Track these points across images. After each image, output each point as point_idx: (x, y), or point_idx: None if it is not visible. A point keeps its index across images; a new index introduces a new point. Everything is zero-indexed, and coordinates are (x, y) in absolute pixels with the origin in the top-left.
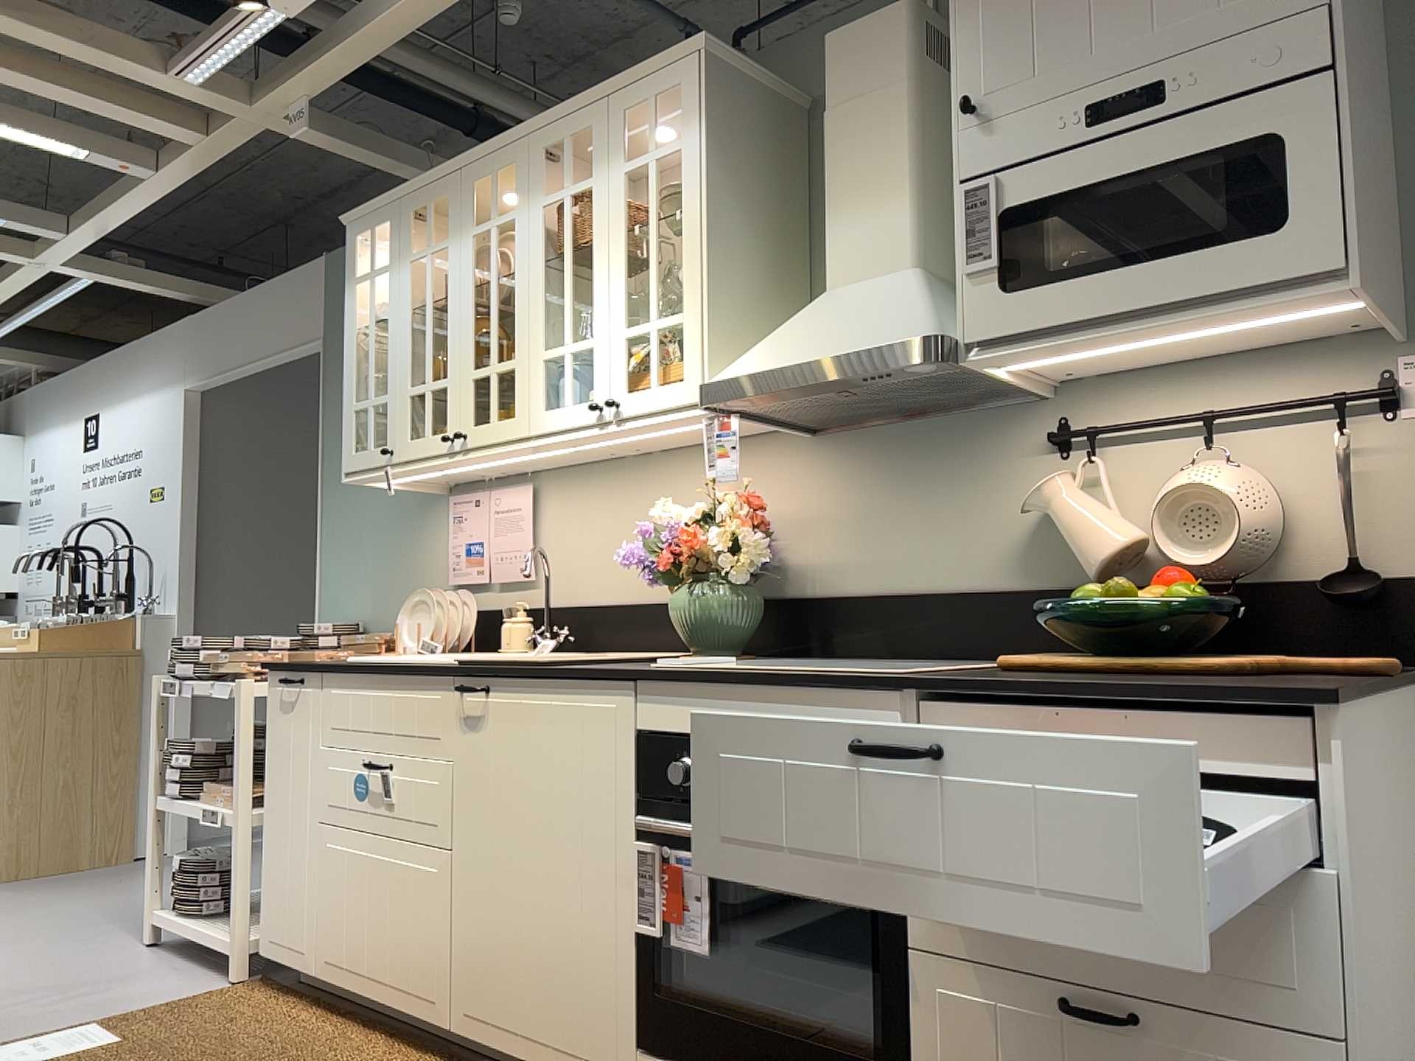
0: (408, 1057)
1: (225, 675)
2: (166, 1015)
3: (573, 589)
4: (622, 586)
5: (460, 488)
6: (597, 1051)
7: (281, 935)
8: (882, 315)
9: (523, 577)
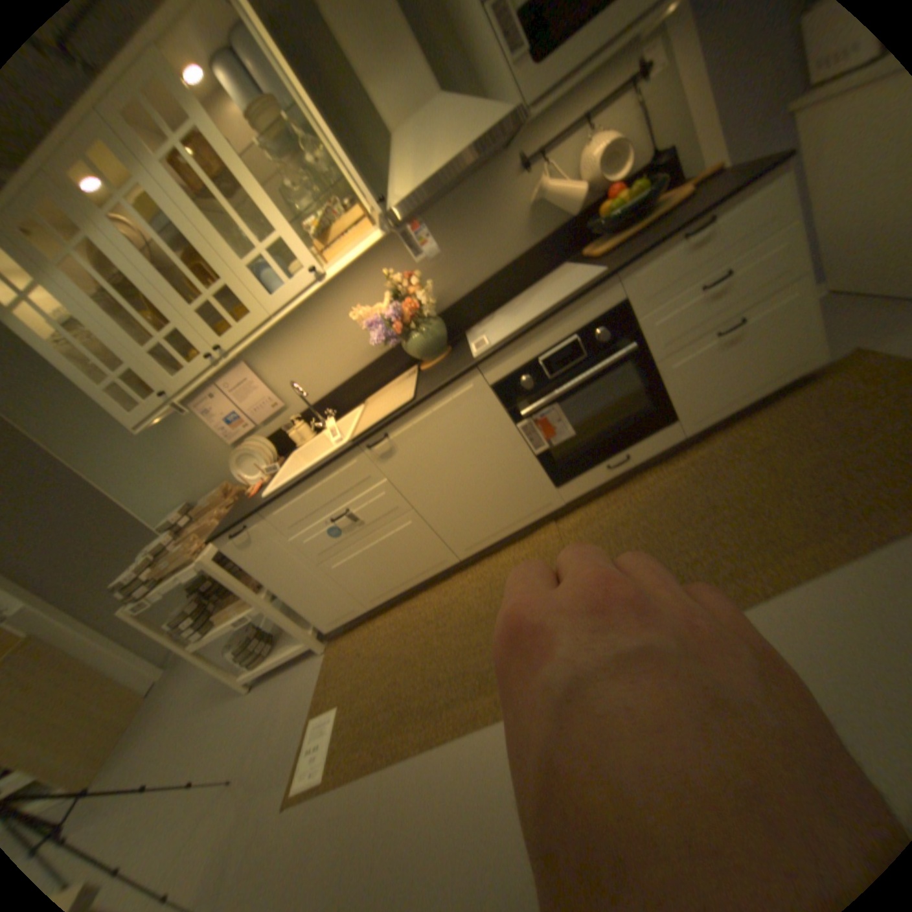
0: (447, 583)
1: (173, 570)
2: (329, 682)
3: (312, 391)
4: (341, 370)
5: (191, 396)
6: (539, 502)
7: (334, 615)
8: (464, 116)
9: (278, 407)
